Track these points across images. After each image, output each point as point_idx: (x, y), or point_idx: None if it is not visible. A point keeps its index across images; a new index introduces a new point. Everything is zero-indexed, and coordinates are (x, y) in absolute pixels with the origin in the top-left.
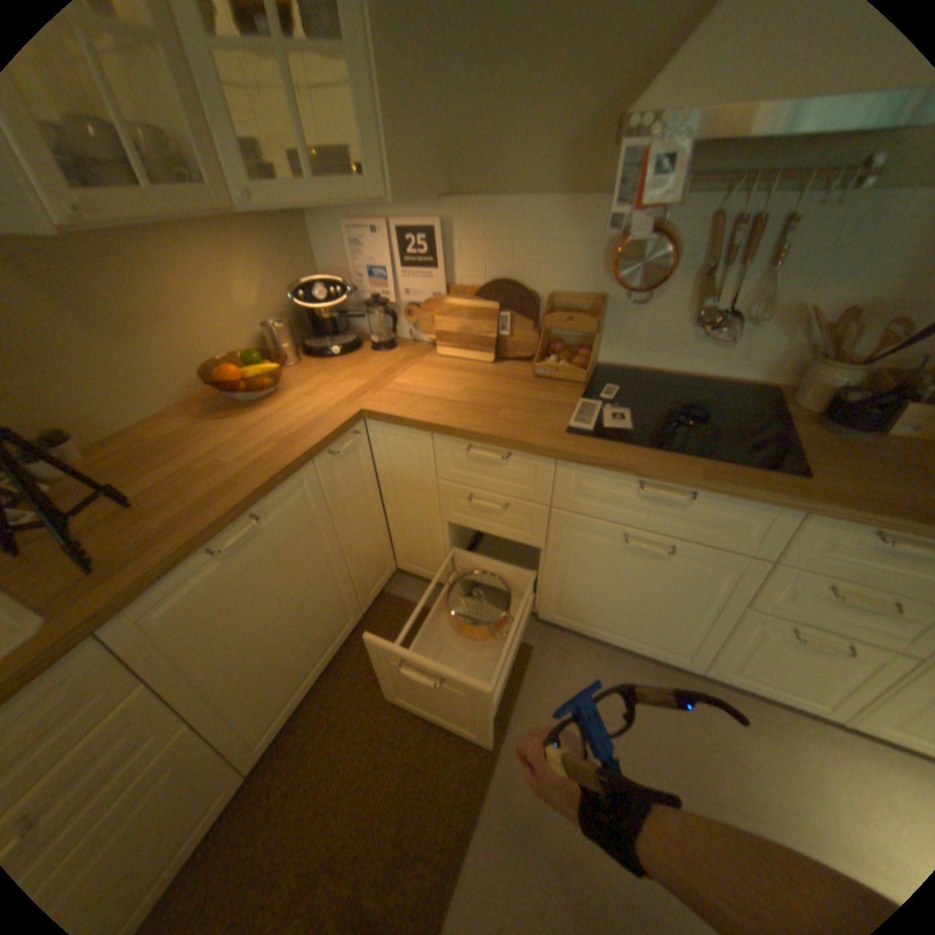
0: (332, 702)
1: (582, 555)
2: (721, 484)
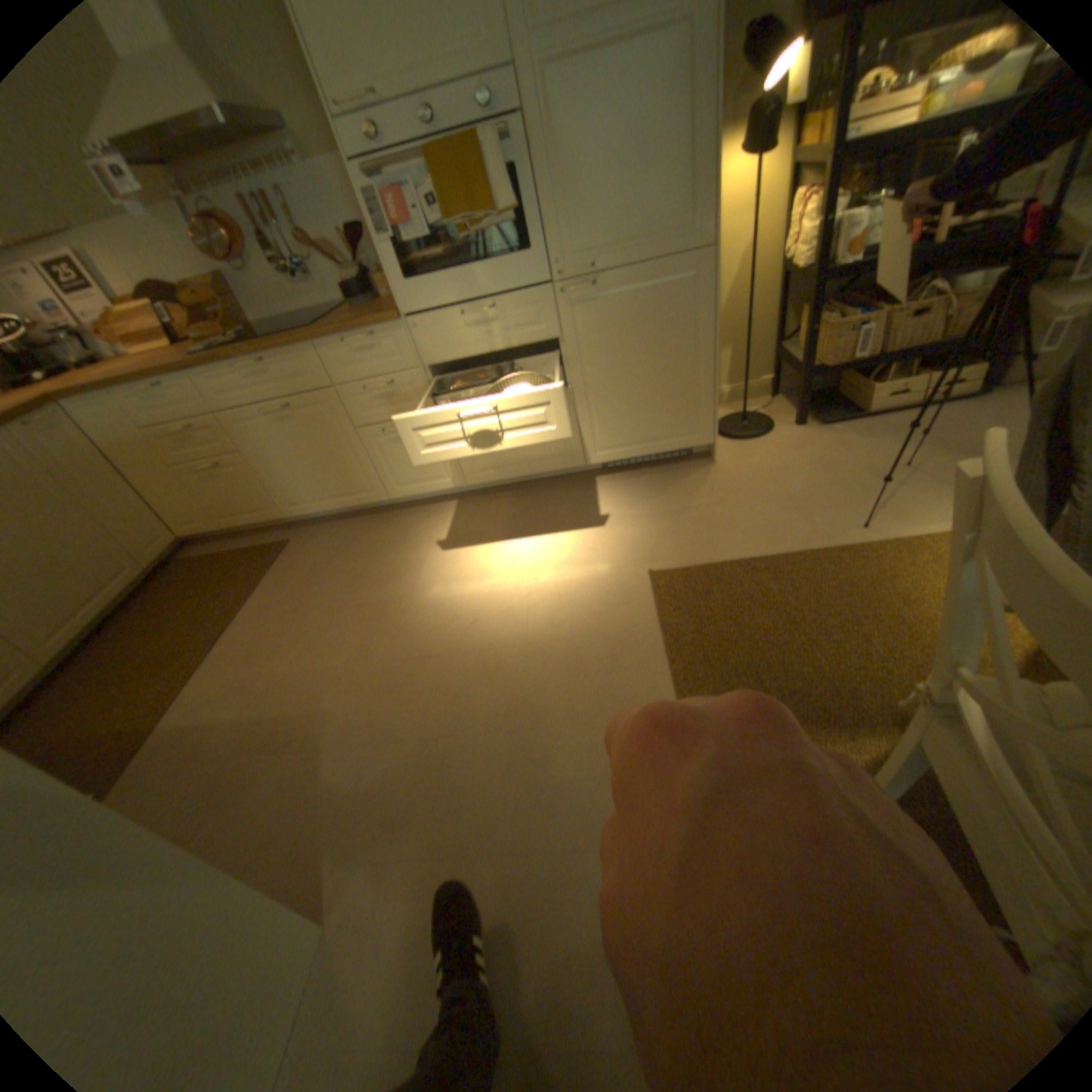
0: (126, 623)
1: (258, 442)
2: (261, 344)
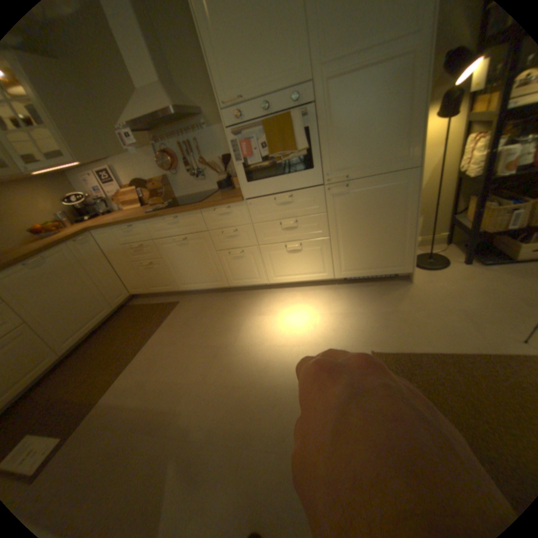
0: (100, 337)
1: (171, 254)
2: (177, 210)
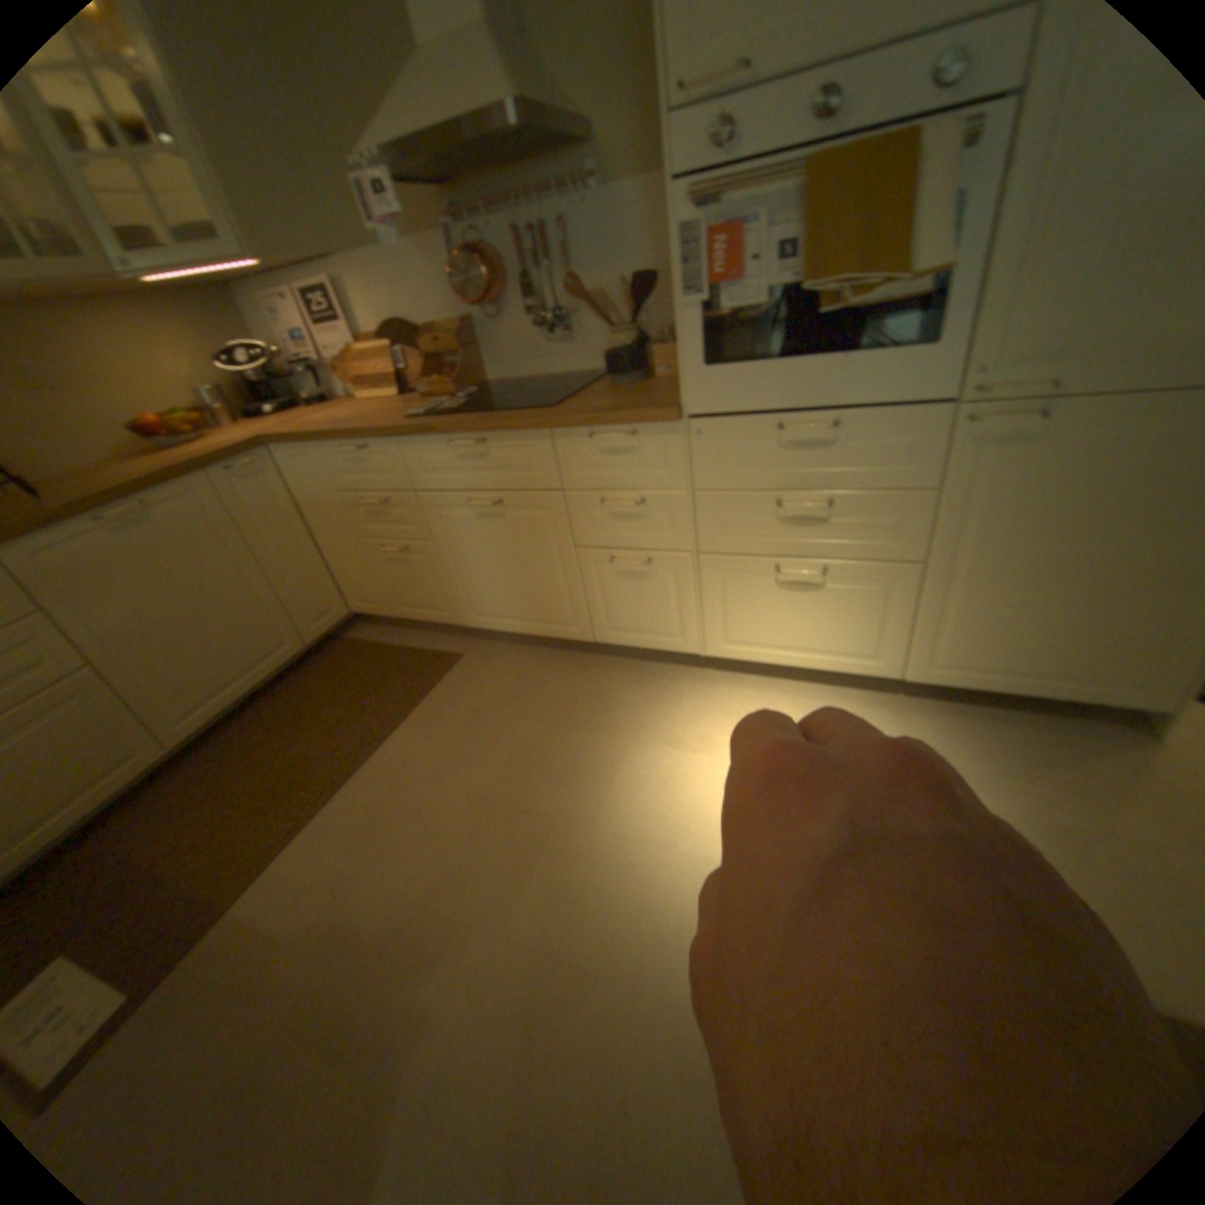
0: (264, 713)
1: (454, 535)
2: (484, 422)
